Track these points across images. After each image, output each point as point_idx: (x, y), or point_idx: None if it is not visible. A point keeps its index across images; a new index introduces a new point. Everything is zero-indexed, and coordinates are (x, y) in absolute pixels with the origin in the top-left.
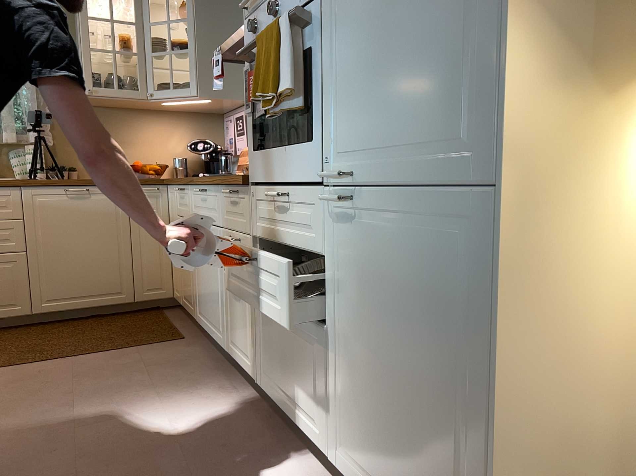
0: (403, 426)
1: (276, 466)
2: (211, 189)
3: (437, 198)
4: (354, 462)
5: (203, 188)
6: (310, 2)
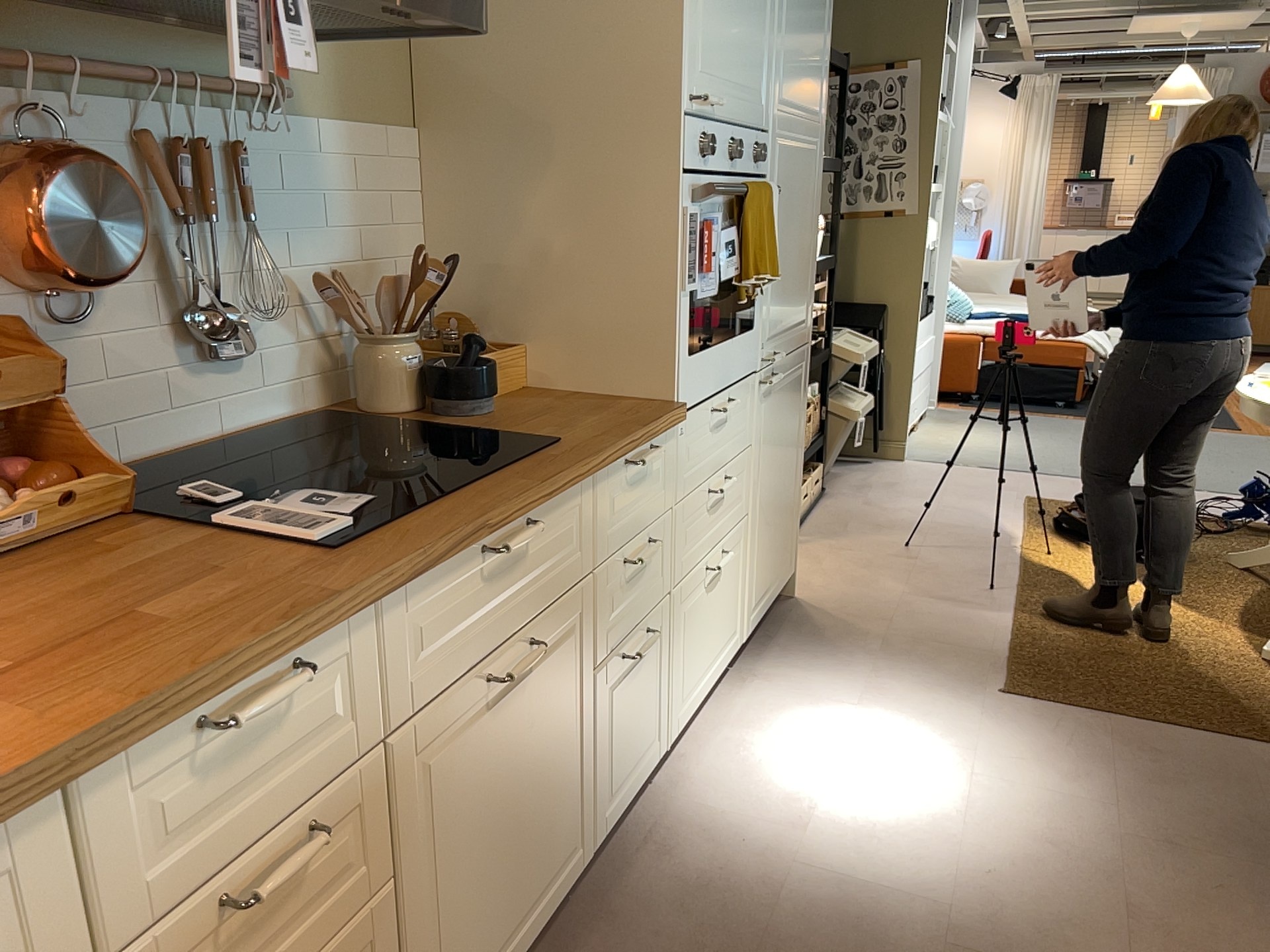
0: (780, 518)
1: (749, 714)
2: (552, 505)
3: (797, 355)
4: (757, 602)
5: (501, 533)
6: (758, 176)
